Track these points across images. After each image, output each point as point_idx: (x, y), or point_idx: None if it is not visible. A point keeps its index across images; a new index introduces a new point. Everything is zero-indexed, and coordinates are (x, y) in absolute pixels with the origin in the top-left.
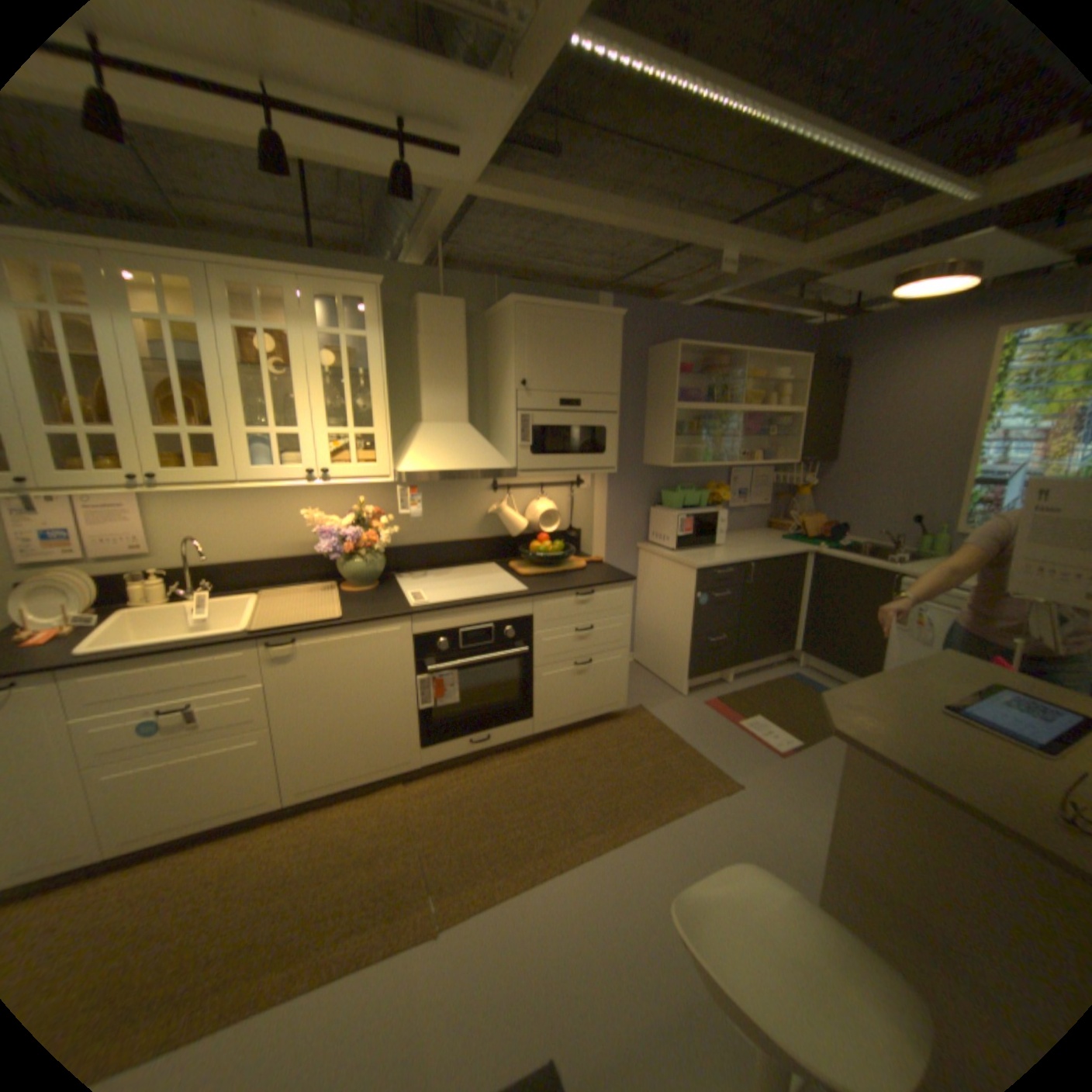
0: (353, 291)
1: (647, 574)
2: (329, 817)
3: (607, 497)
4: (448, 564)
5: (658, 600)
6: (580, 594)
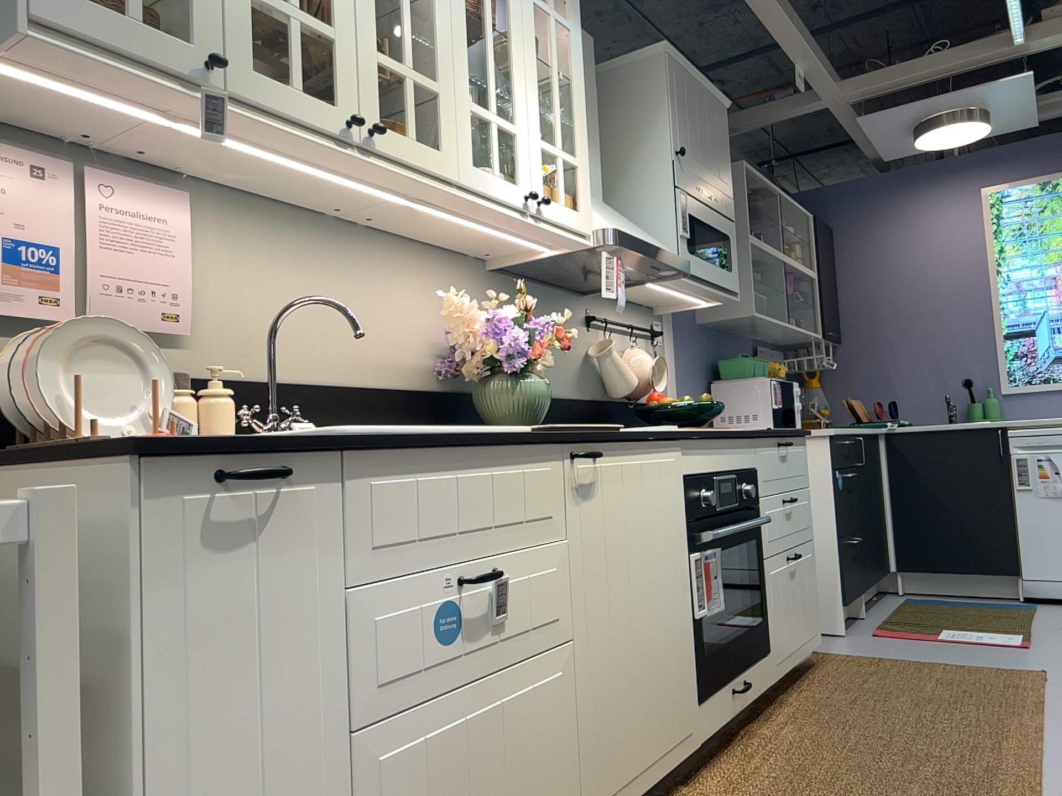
0: None
1: None
2: None
3: (678, 361)
4: None
5: None
6: (787, 442)
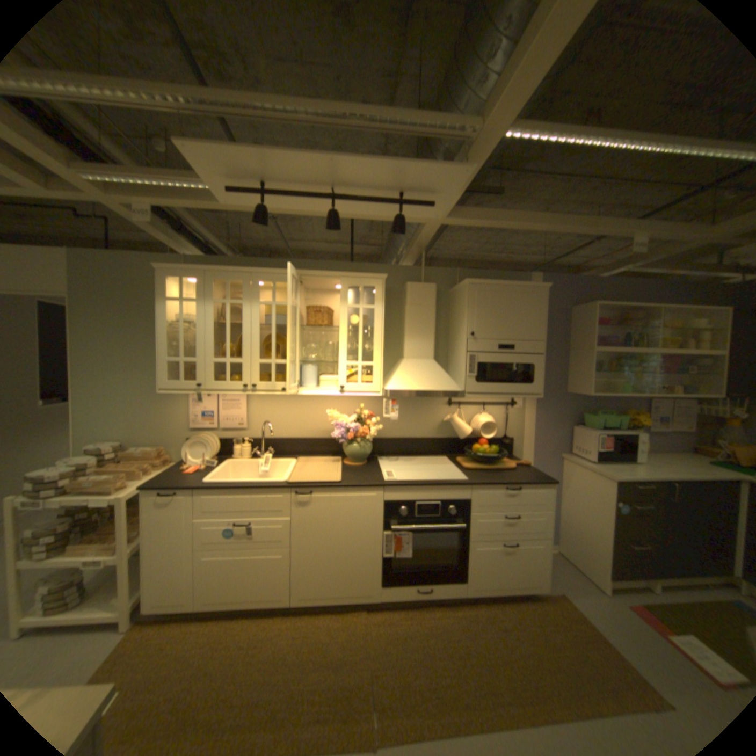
0: (370, 284)
1: (571, 480)
2: (316, 624)
3: (536, 415)
4: (413, 454)
5: (581, 504)
6: (510, 489)
